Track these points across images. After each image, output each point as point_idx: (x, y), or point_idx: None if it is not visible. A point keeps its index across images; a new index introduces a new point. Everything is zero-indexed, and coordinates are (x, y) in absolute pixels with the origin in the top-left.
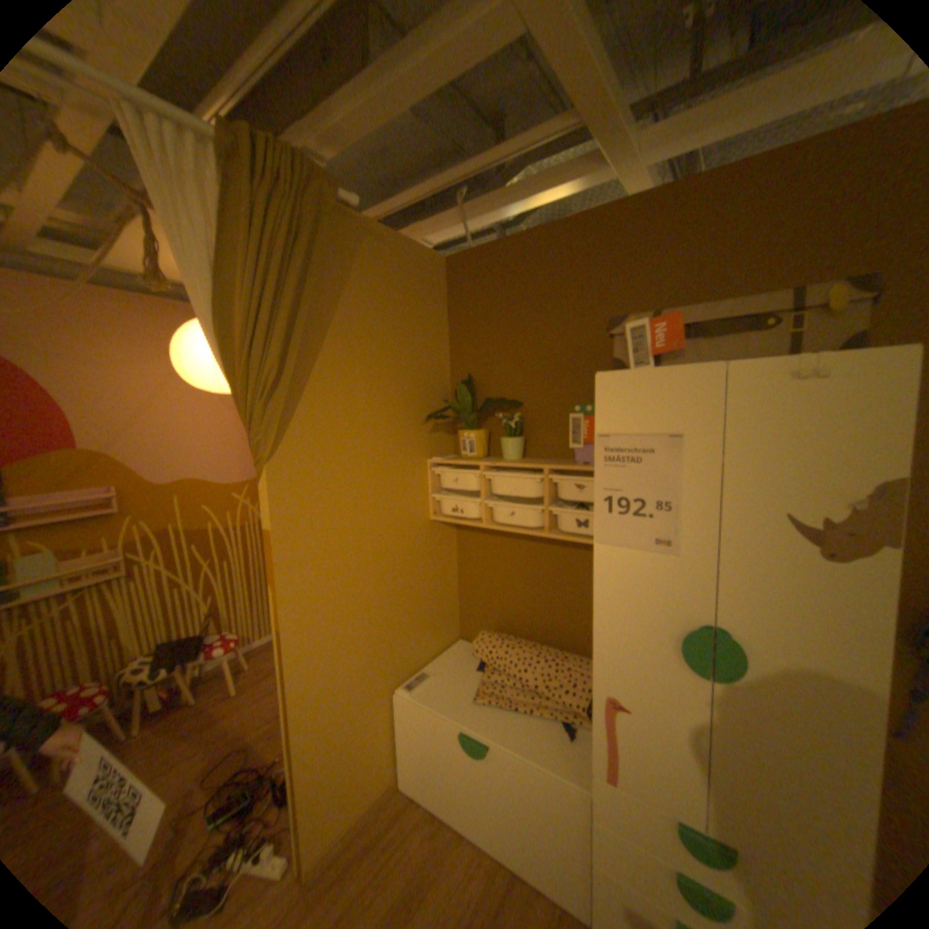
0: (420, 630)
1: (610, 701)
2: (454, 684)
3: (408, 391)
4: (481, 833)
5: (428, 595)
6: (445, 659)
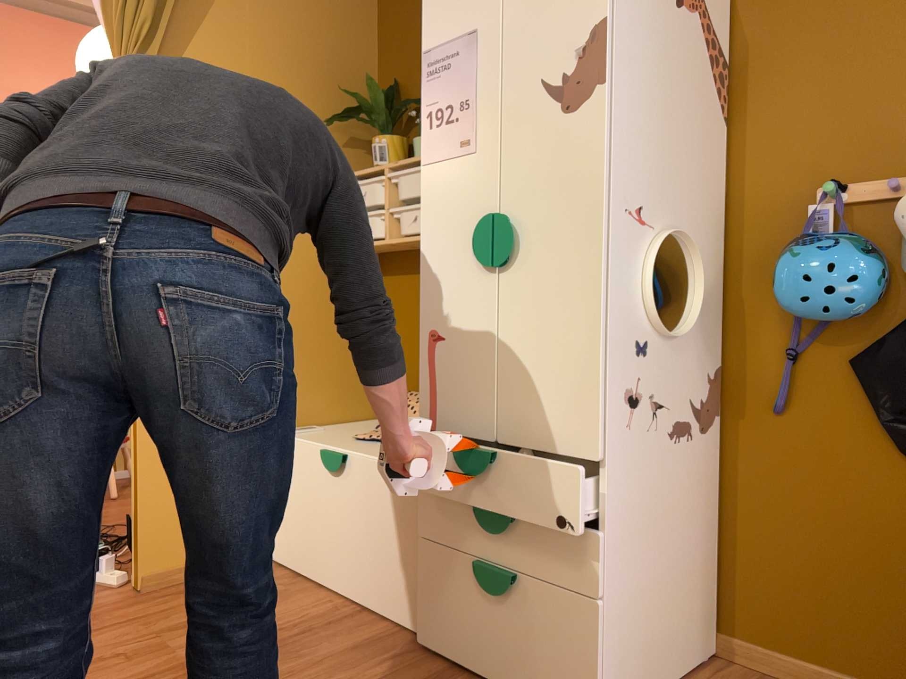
0: (314, 378)
1: (430, 334)
2: (341, 433)
3: (314, 91)
4: (337, 572)
5: (329, 341)
6: (345, 425)
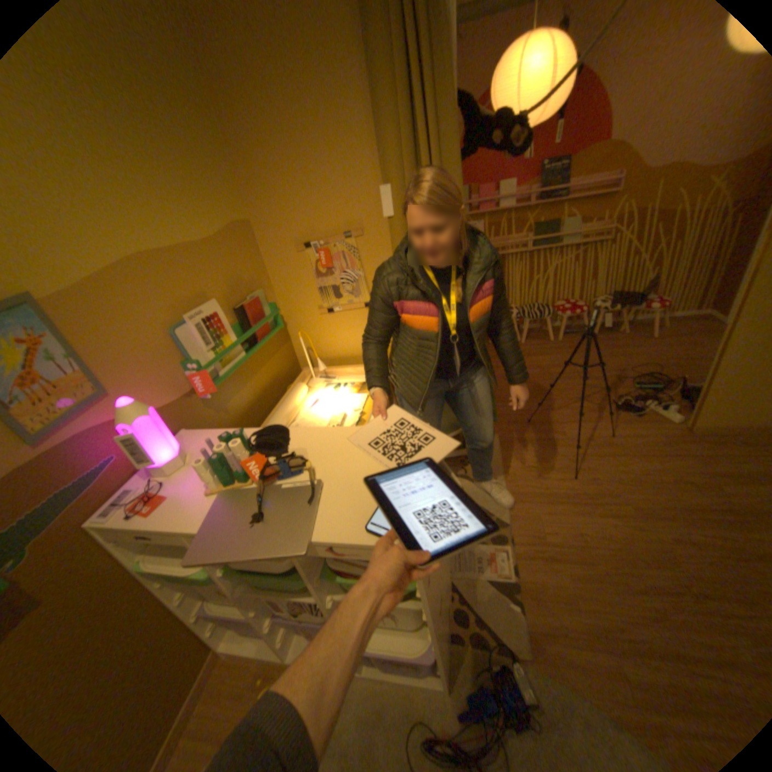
0: None
1: None
2: None
3: None
4: None
5: None
6: None
